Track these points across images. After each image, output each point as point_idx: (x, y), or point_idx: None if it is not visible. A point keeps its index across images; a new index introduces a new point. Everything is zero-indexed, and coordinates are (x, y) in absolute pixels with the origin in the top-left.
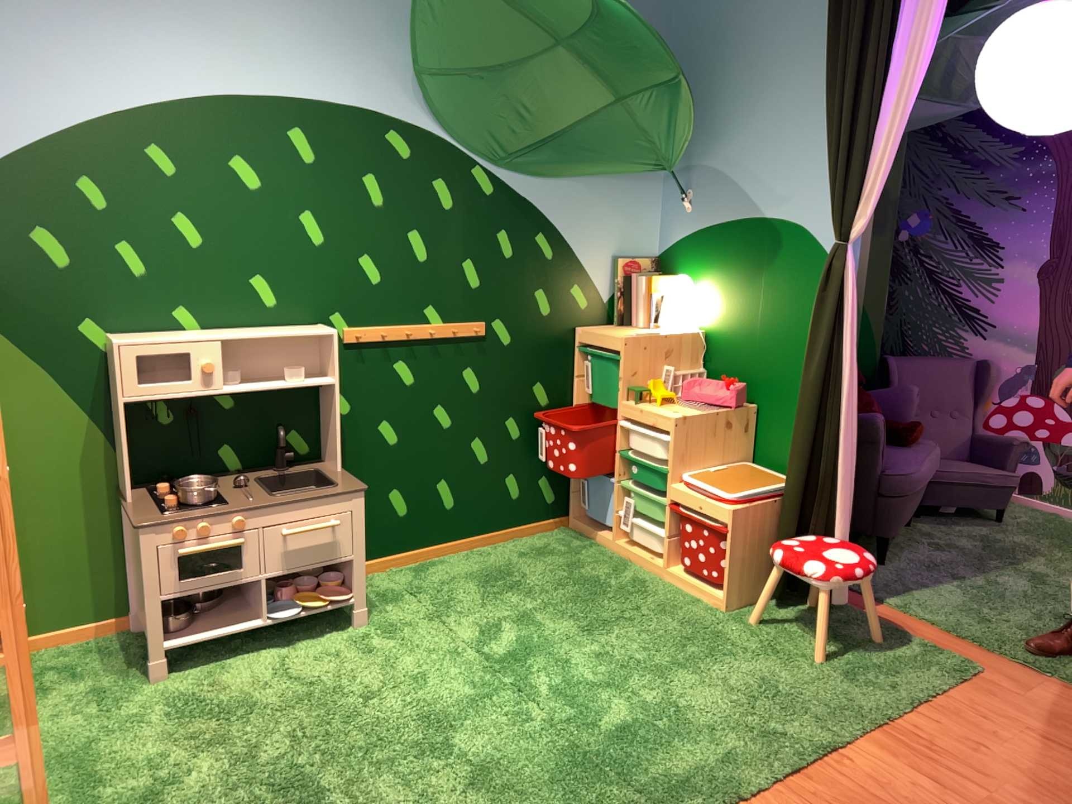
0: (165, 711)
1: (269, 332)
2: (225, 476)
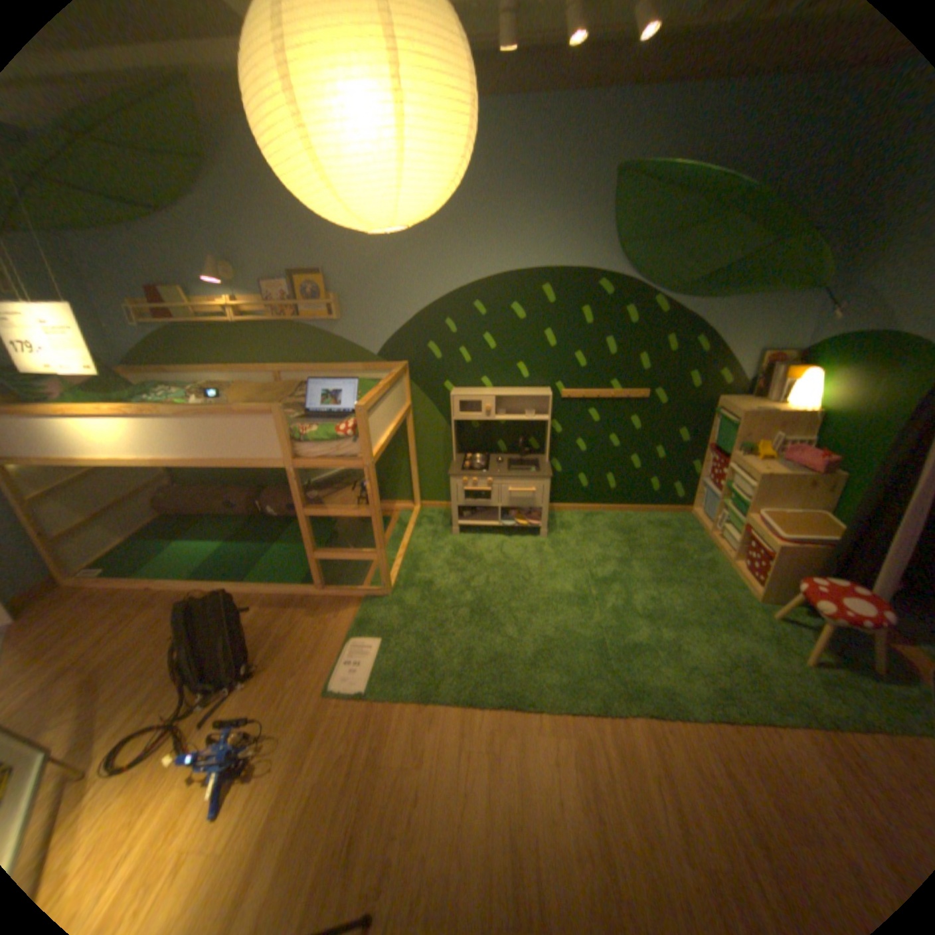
0: (450, 550)
1: (518, 393)
2: (497, 456)
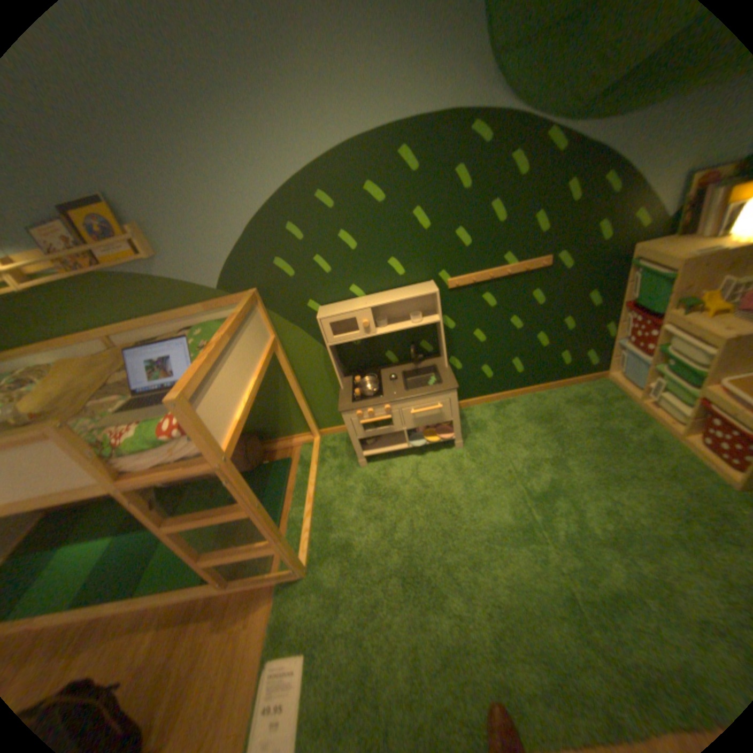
0: (362, 488)
1: (398, 297)
2: (388, 368)
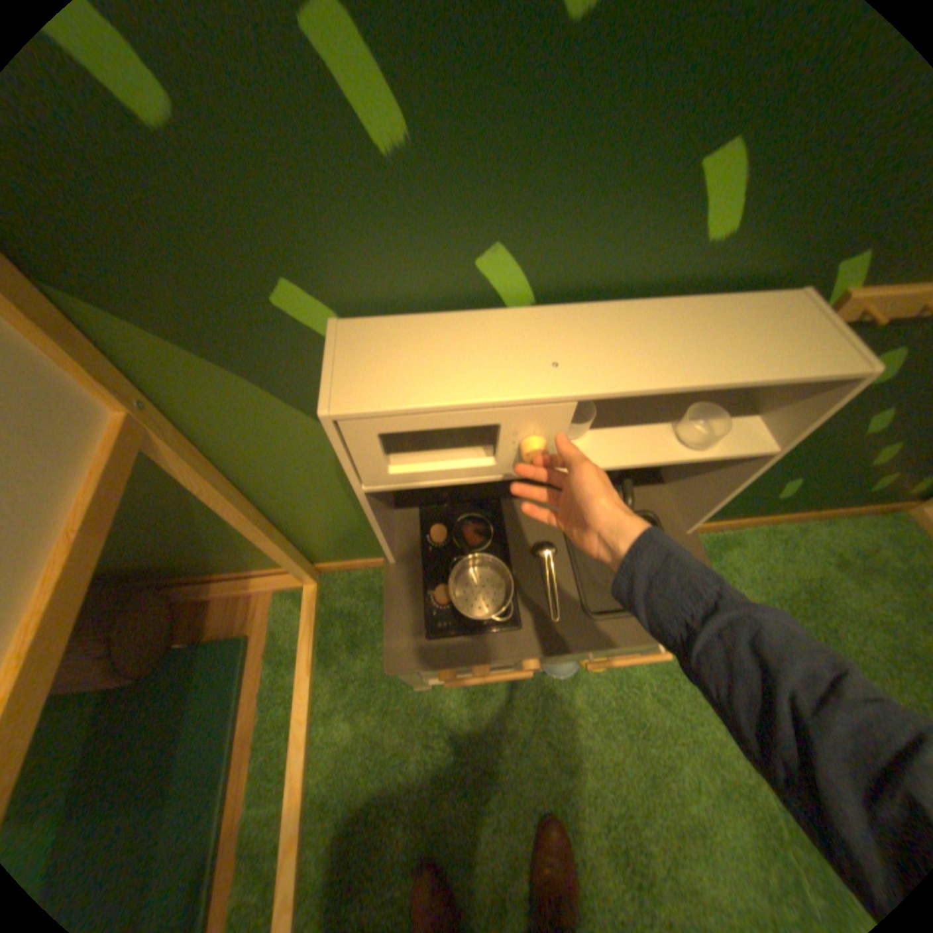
0: (423, 758)
1: (701, 355)
2: None
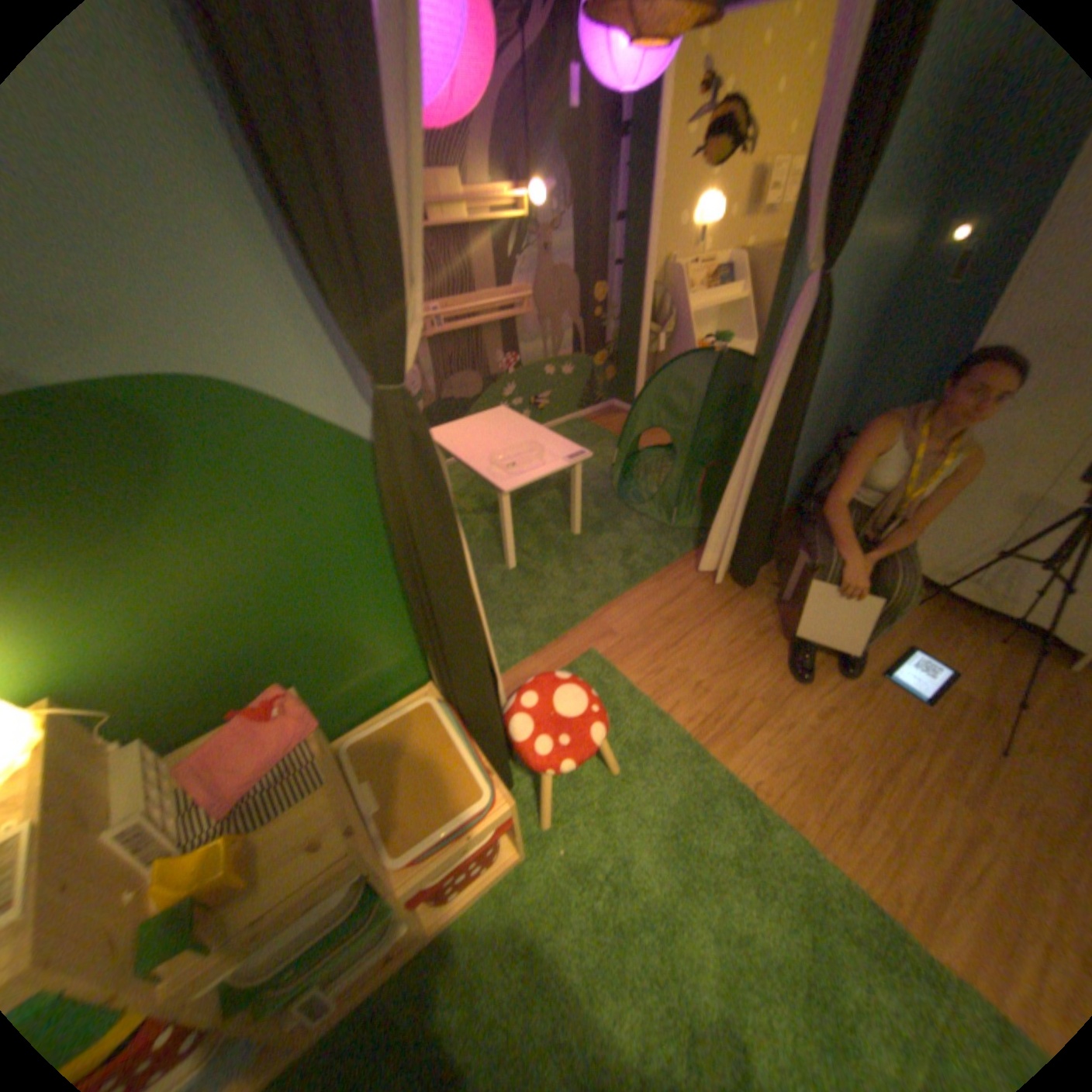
0: None
1: None
2: None
